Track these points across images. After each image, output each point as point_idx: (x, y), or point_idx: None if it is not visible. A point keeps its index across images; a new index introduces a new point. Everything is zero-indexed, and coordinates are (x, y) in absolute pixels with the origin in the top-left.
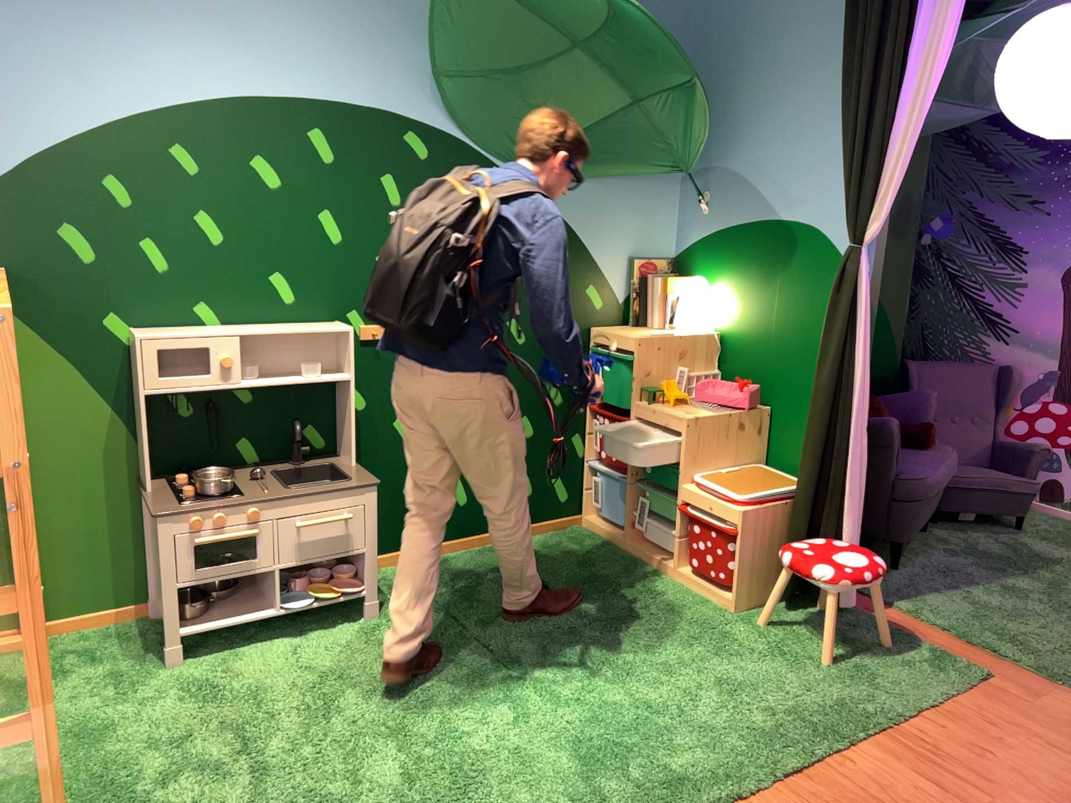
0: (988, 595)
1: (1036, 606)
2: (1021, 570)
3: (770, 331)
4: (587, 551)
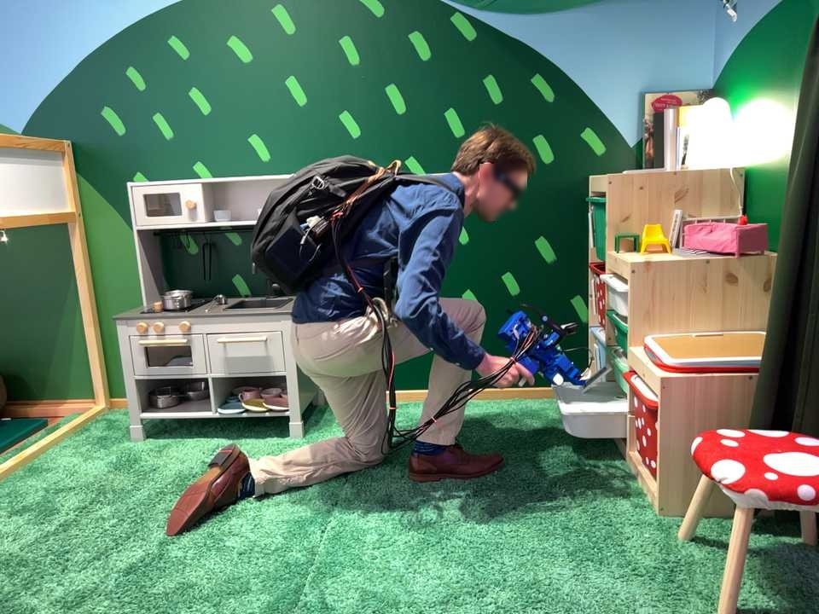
0: None
1: None
2: None
3: (787, 145)
4: (556, 422)
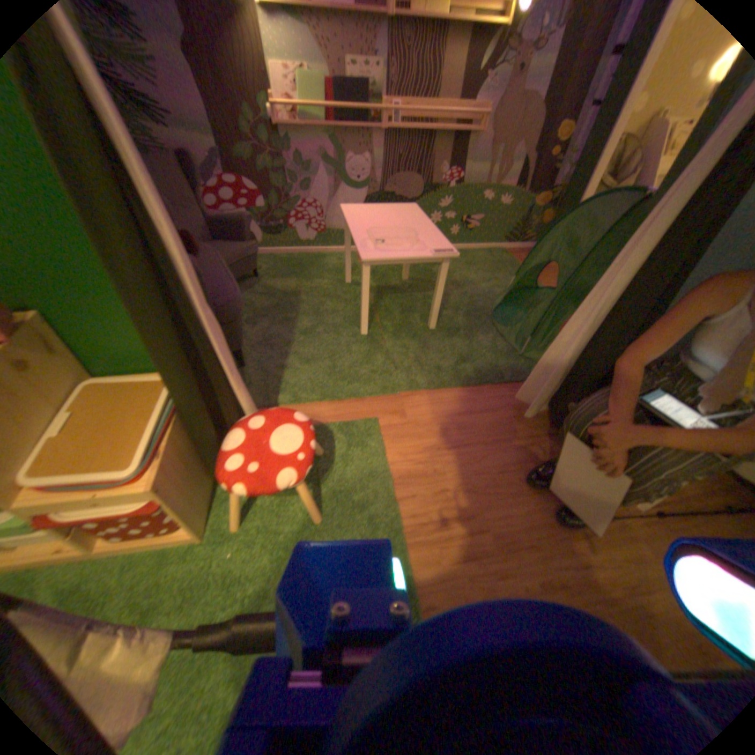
0: (310, 345)
1: (335, 336)
2: (299, 310)
3: None
4: None
